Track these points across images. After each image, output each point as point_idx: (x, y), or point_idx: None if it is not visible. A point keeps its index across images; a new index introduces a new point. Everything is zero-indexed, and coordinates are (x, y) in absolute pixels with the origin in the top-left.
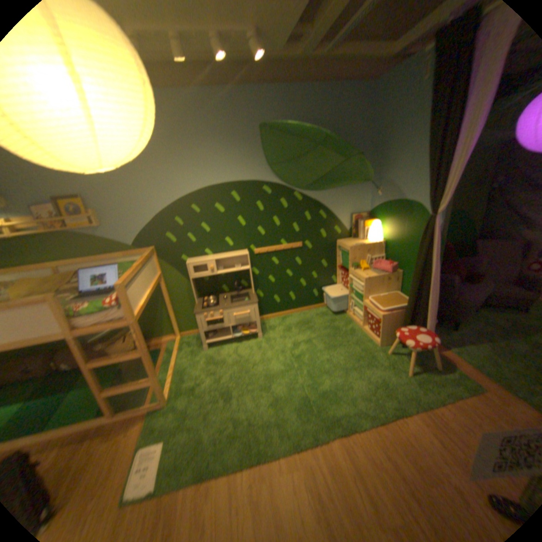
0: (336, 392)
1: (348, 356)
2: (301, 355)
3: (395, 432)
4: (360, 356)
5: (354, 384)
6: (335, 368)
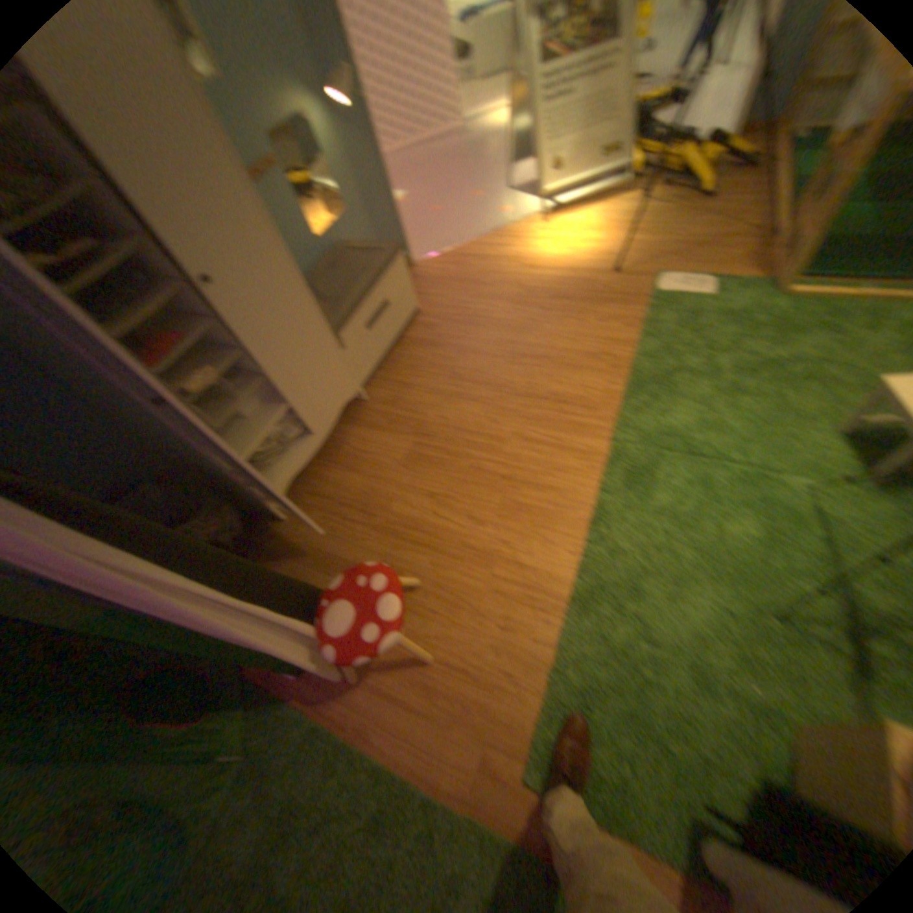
0: (684, 504)
1: (789, 609)
2: (840, 513)
3: (567, 528)
4: (774, 636)
5: (686, 547)
6: (755, 550)
